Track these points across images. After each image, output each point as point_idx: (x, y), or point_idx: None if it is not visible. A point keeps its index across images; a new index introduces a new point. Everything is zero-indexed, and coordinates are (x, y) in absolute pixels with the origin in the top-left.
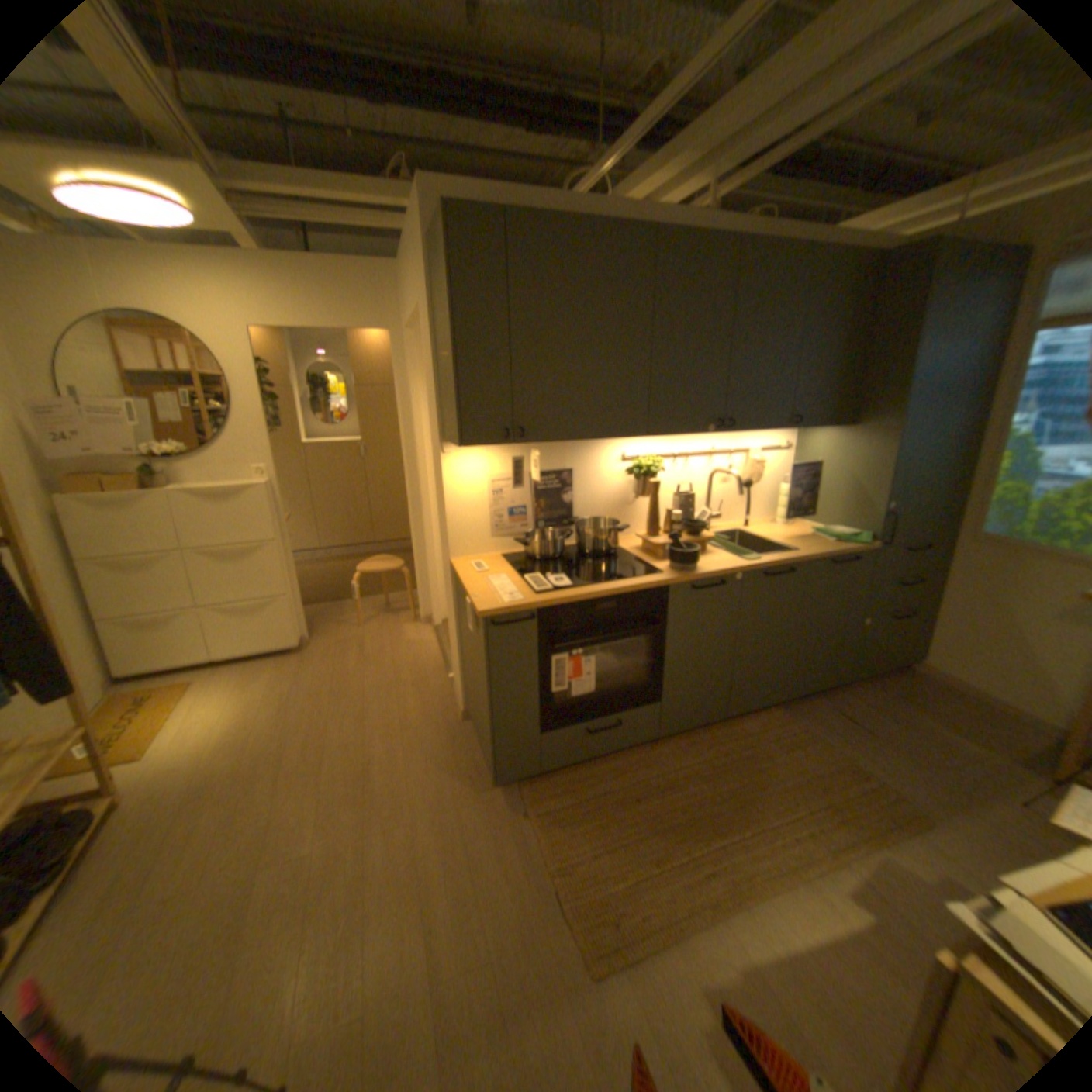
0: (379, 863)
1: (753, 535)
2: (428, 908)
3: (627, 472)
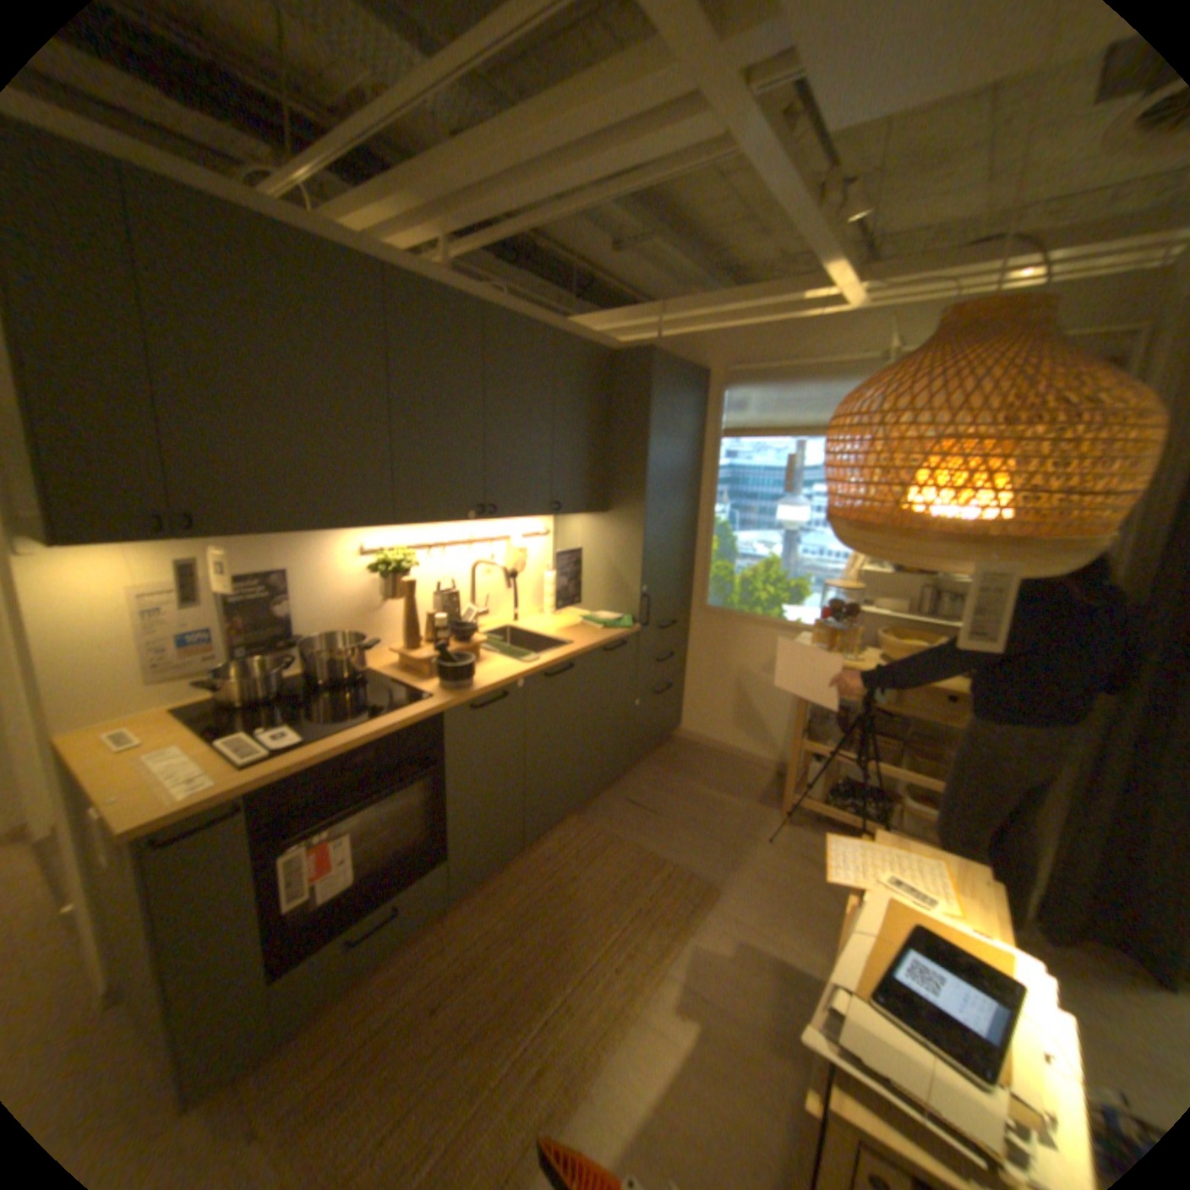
0: None
1: (527, 631)
2: None
3: (372, 569)
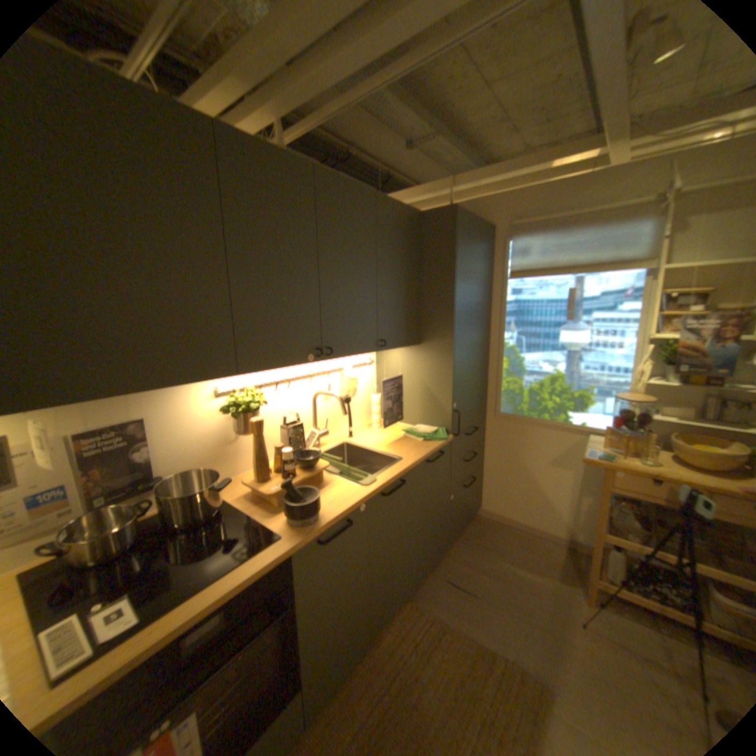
0: None
1: (361, 447)
2: None
3: (224, 409)
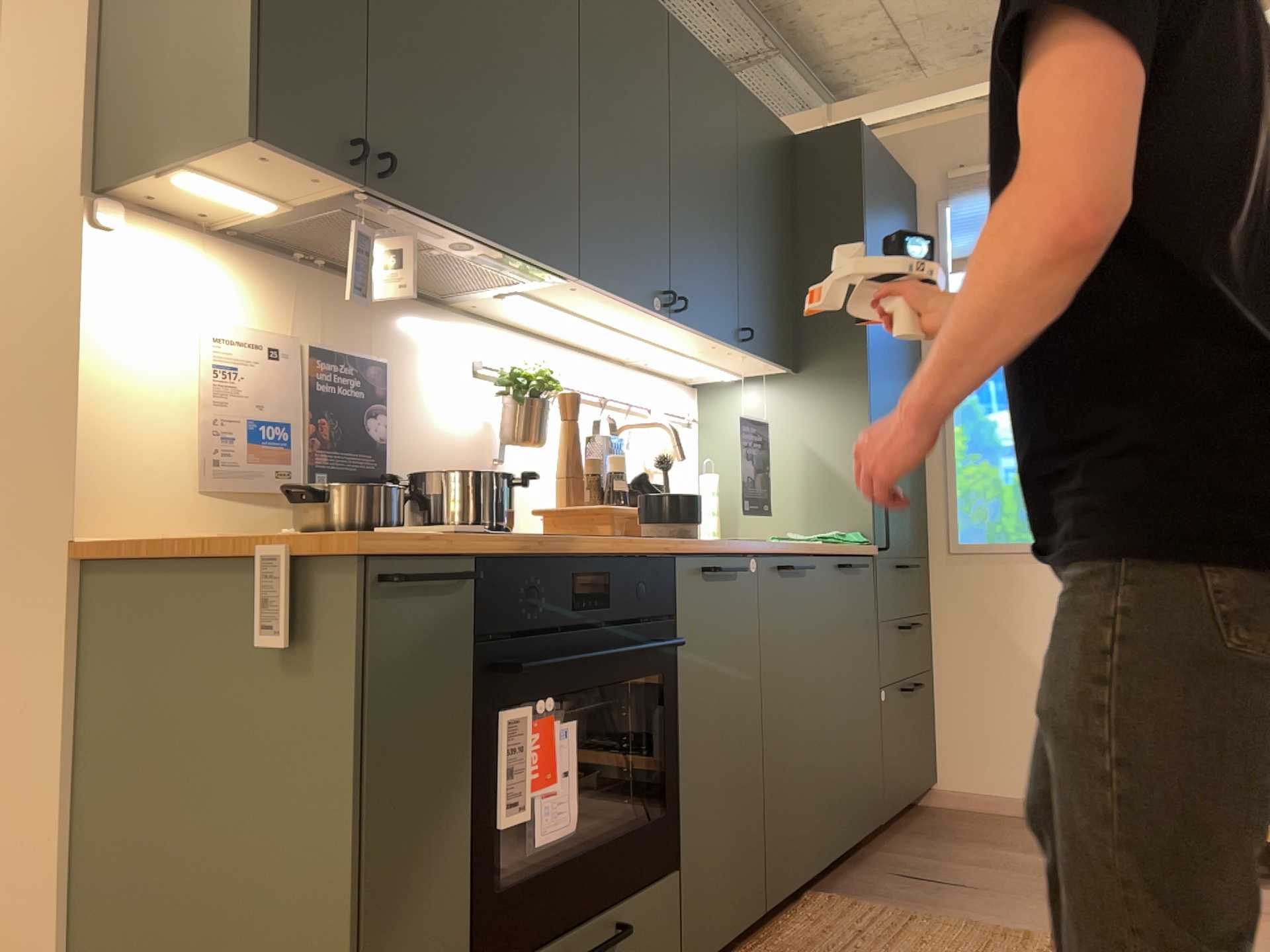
0: None
1: None
2: None
3: (497, 387)
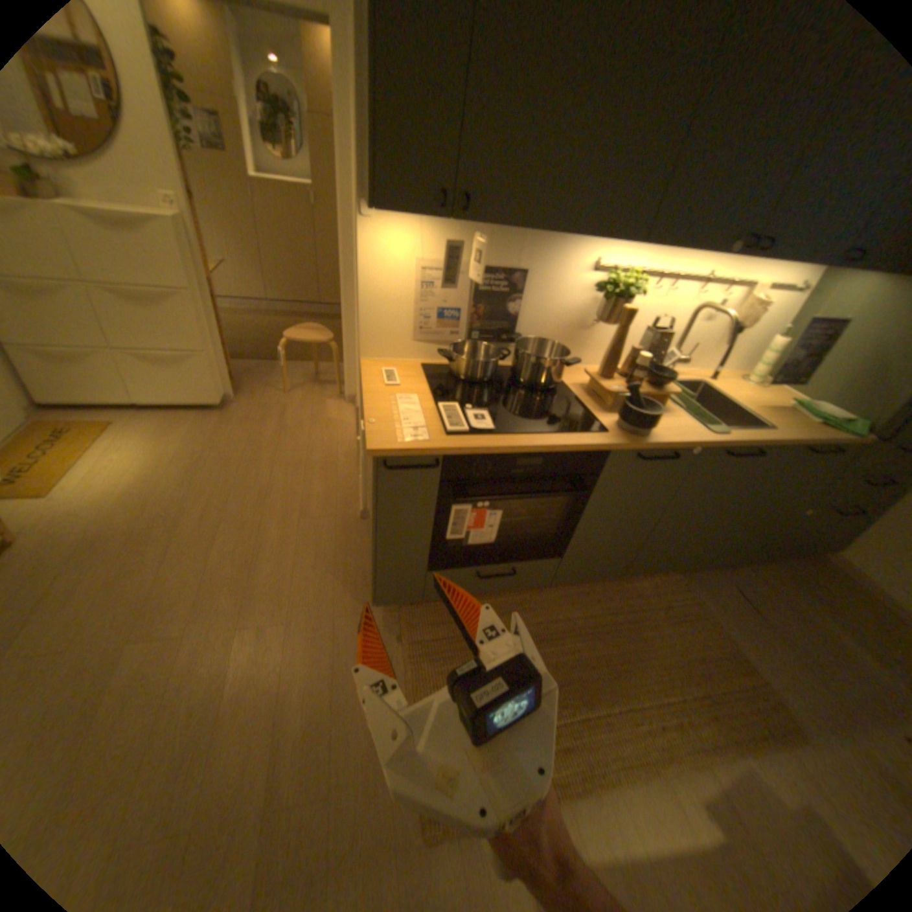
0: (247, 661)
1: (722, 394)
2: (283, 723)
3: (599, 286)
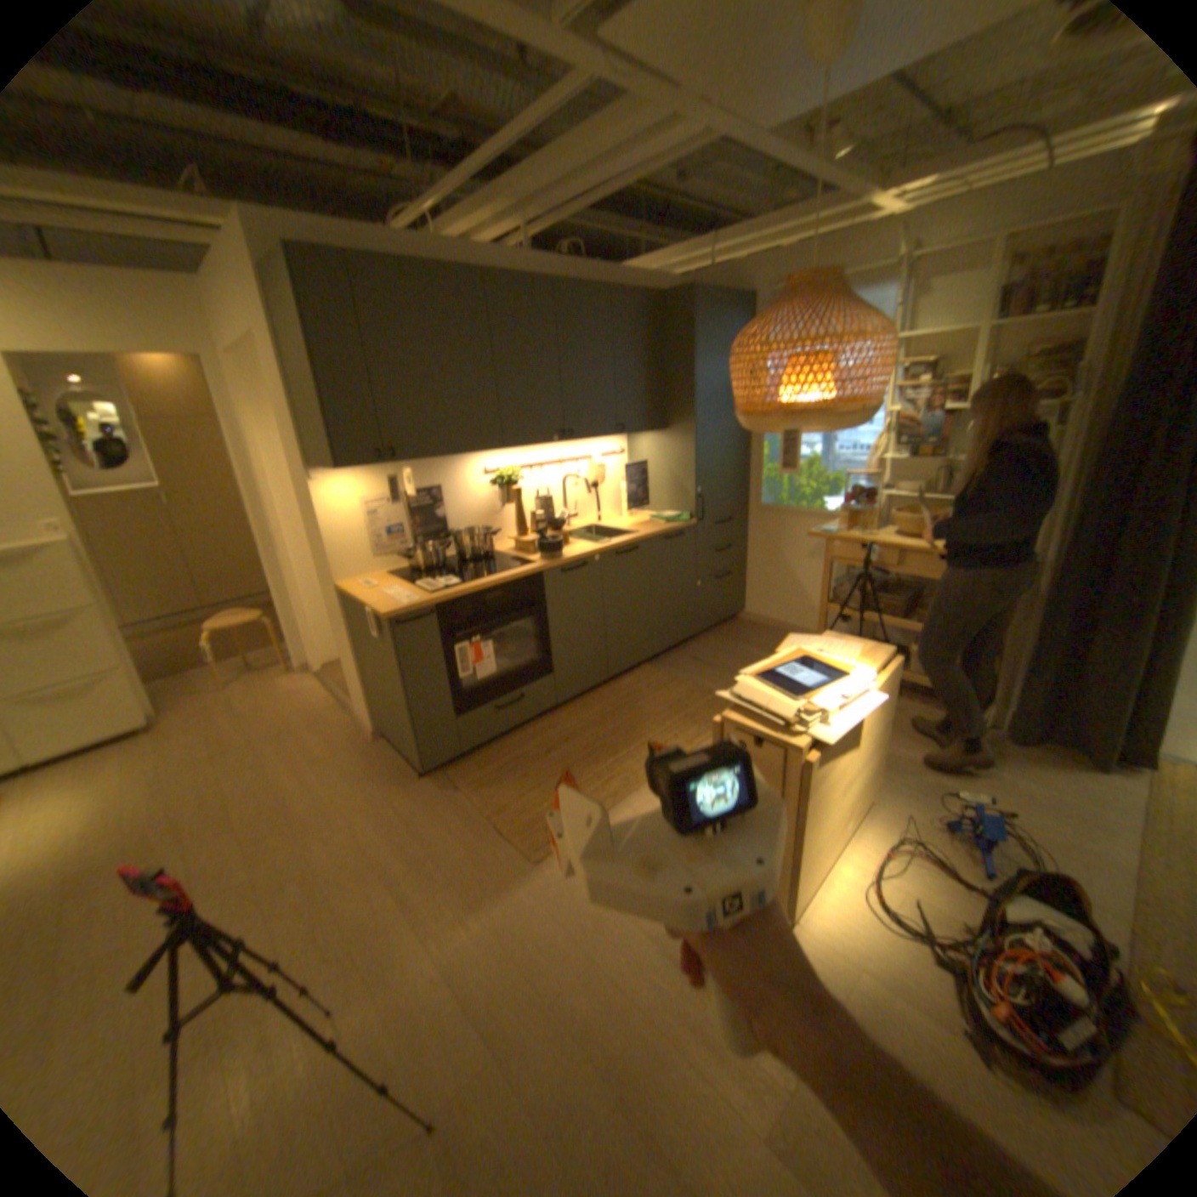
0: (325, 864)
1: (604, 529)
2: (385, 876)
3: (490, 485)
